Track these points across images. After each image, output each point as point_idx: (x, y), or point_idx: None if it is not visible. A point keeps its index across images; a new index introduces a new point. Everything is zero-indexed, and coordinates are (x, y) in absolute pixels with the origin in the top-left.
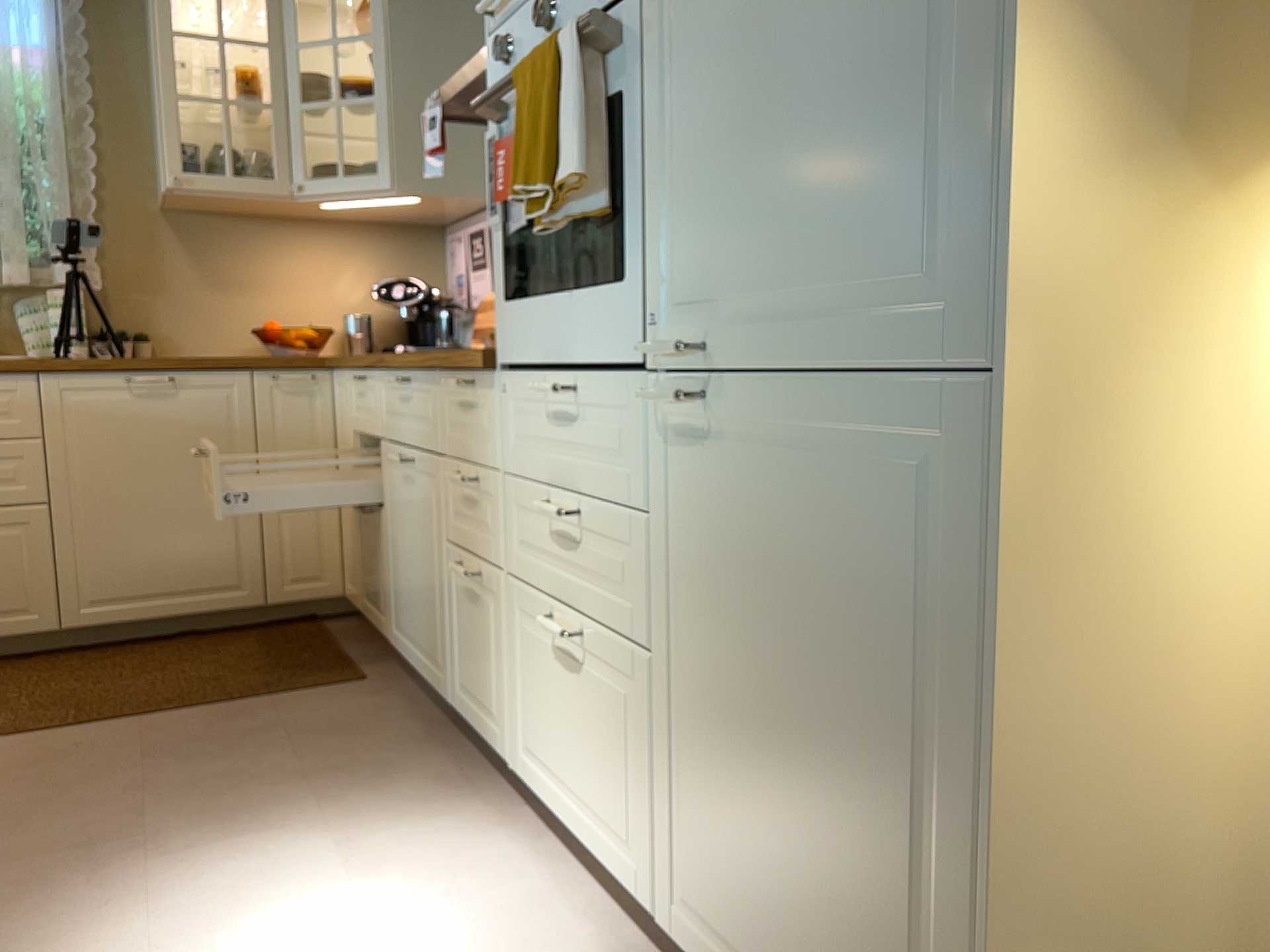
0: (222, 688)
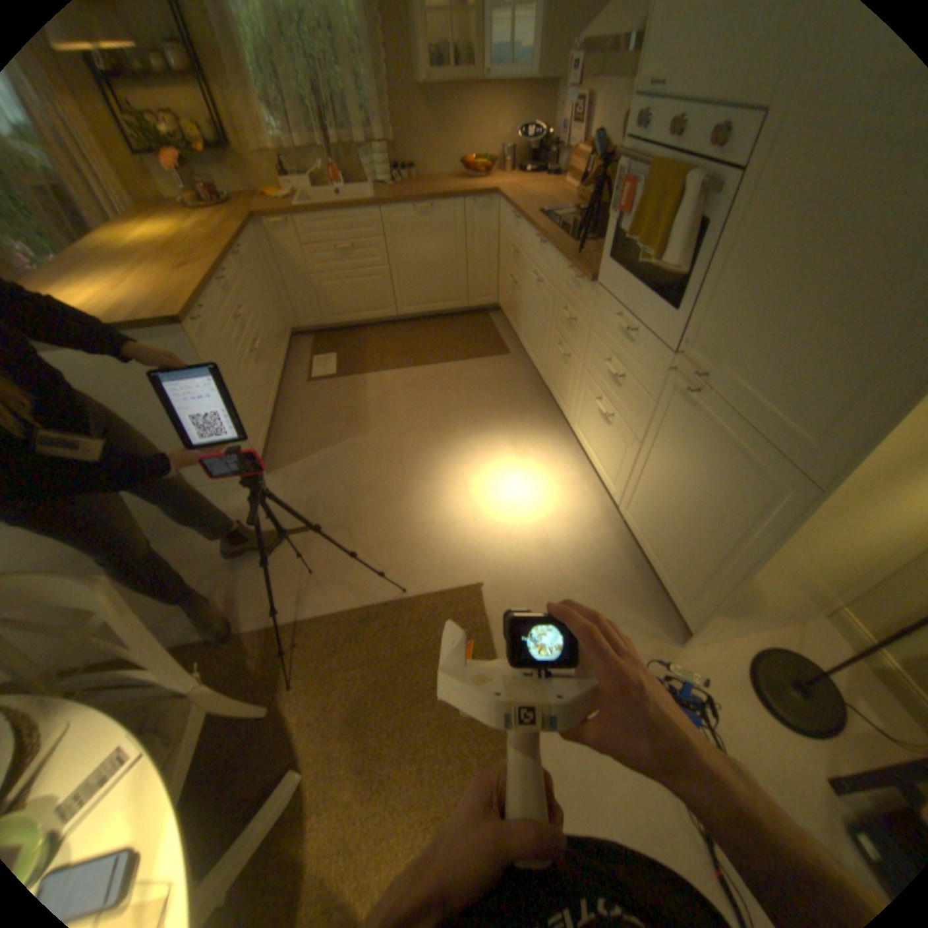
0: (457, 352)
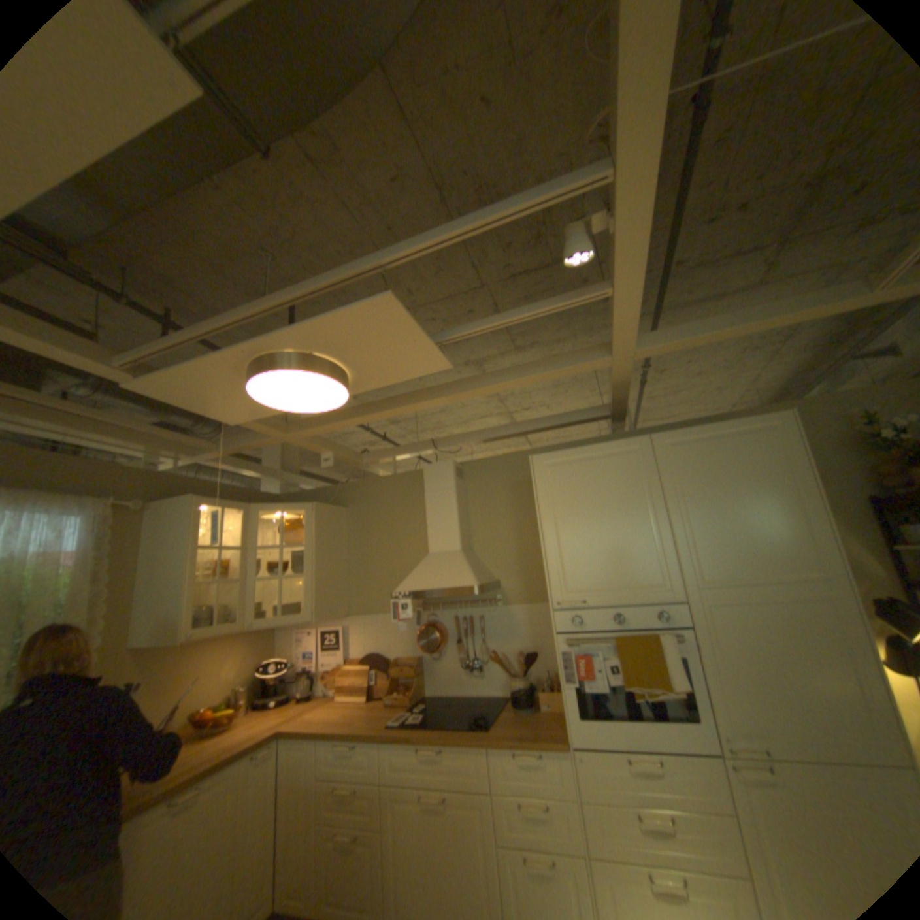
0: None
